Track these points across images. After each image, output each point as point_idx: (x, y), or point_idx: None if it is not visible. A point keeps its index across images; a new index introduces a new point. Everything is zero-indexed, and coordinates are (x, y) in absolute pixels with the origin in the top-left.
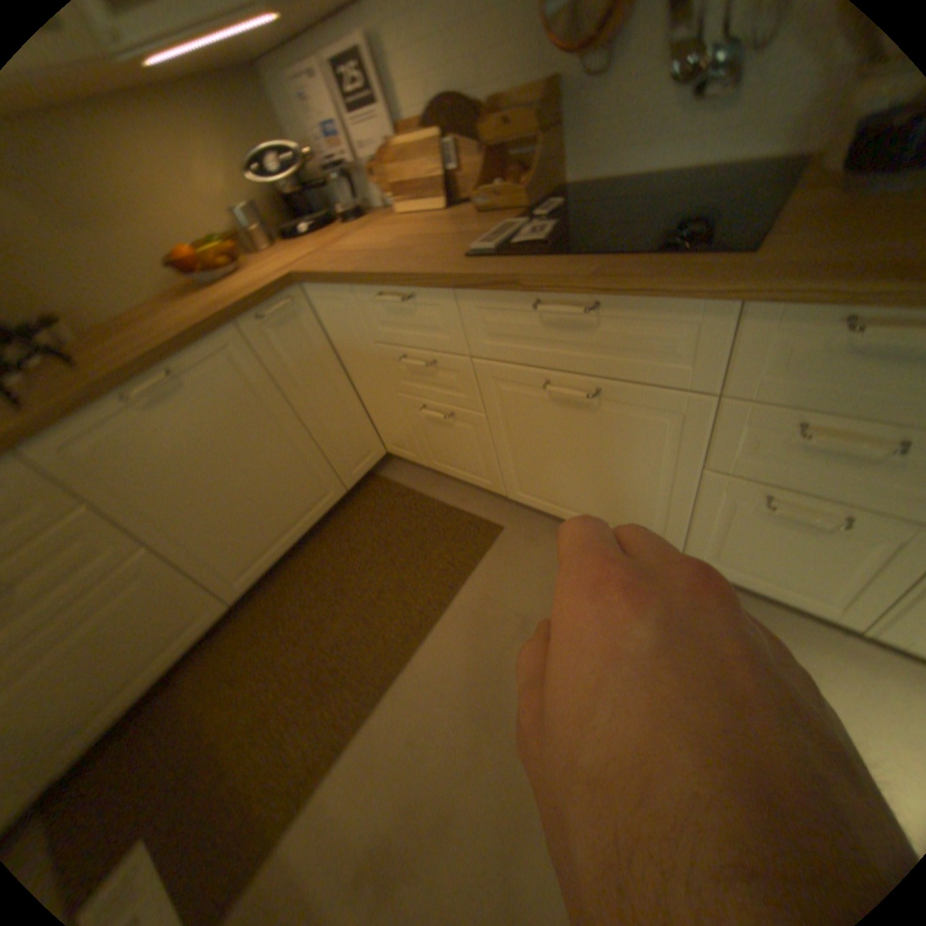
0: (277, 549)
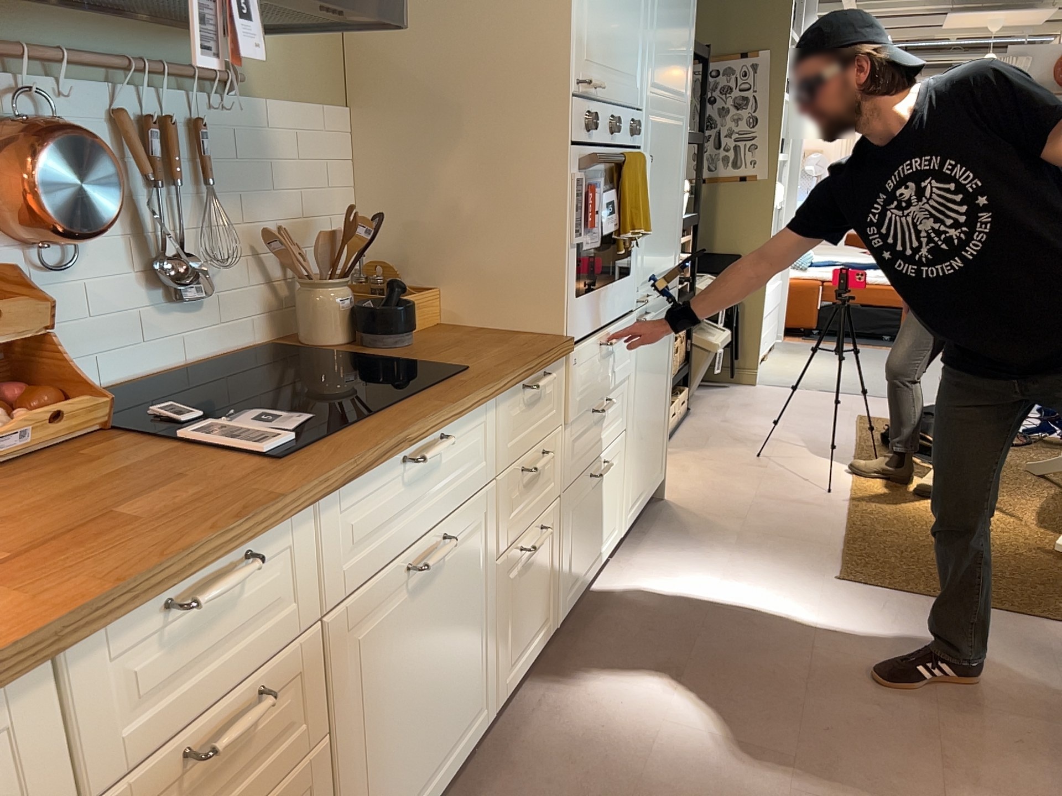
0: None
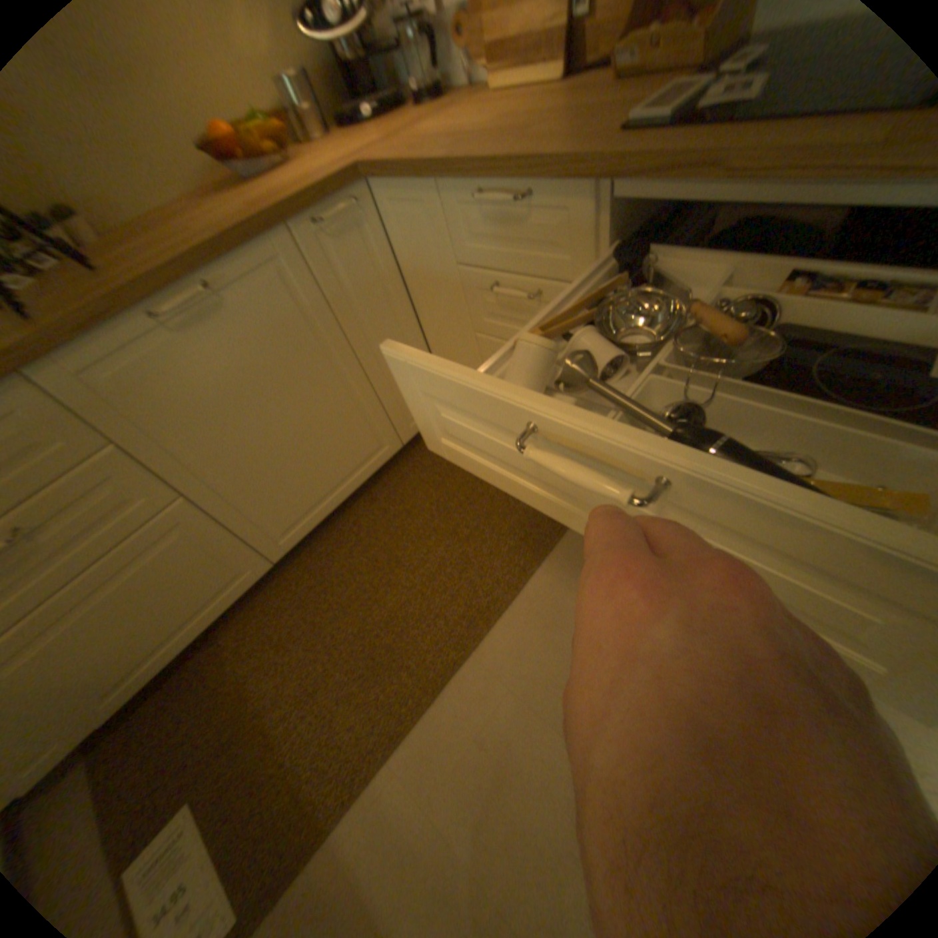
0: (326, 509)
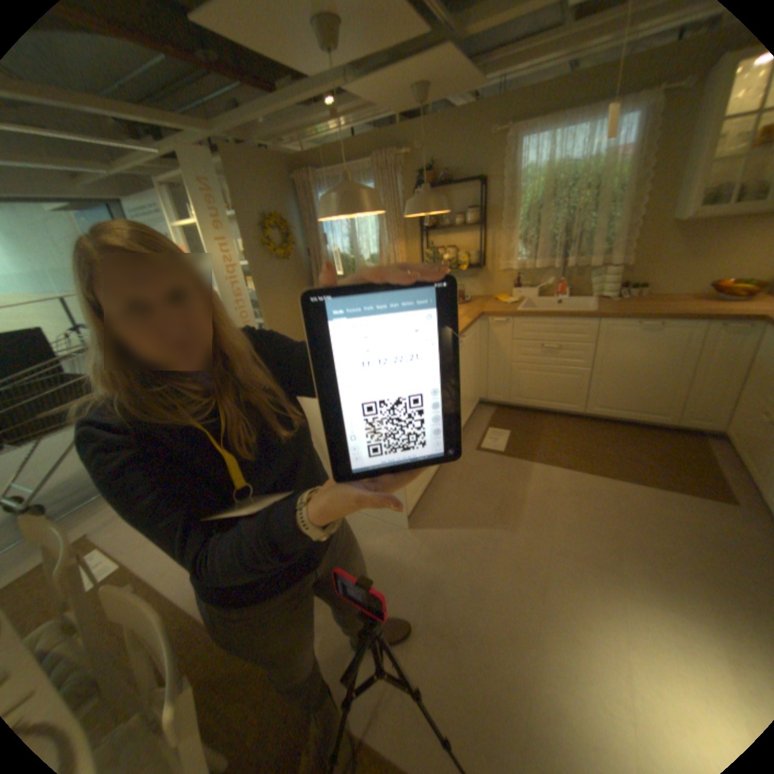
0: (619, 415)
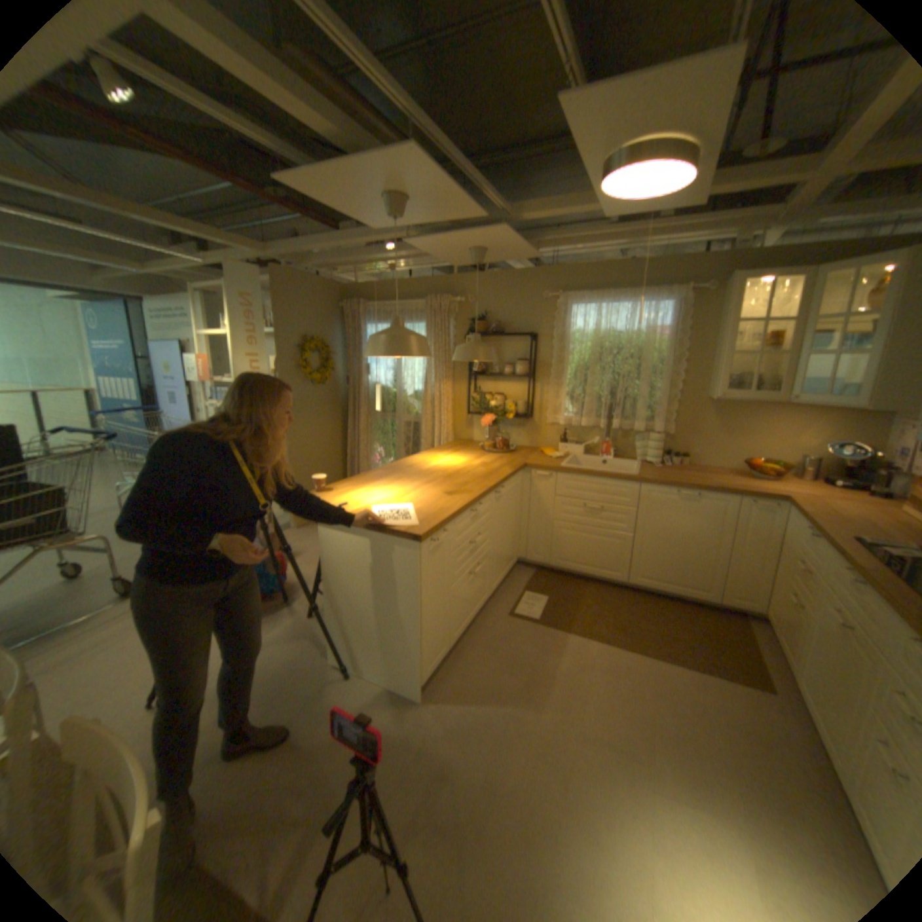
0: (663, 588)
